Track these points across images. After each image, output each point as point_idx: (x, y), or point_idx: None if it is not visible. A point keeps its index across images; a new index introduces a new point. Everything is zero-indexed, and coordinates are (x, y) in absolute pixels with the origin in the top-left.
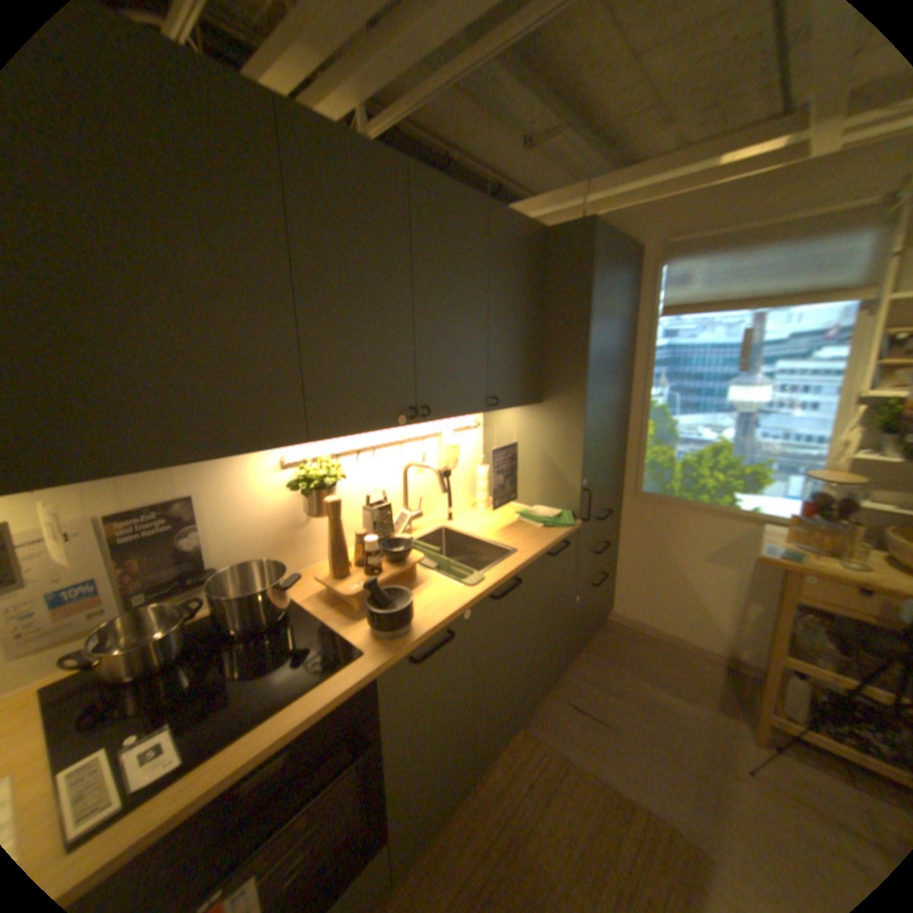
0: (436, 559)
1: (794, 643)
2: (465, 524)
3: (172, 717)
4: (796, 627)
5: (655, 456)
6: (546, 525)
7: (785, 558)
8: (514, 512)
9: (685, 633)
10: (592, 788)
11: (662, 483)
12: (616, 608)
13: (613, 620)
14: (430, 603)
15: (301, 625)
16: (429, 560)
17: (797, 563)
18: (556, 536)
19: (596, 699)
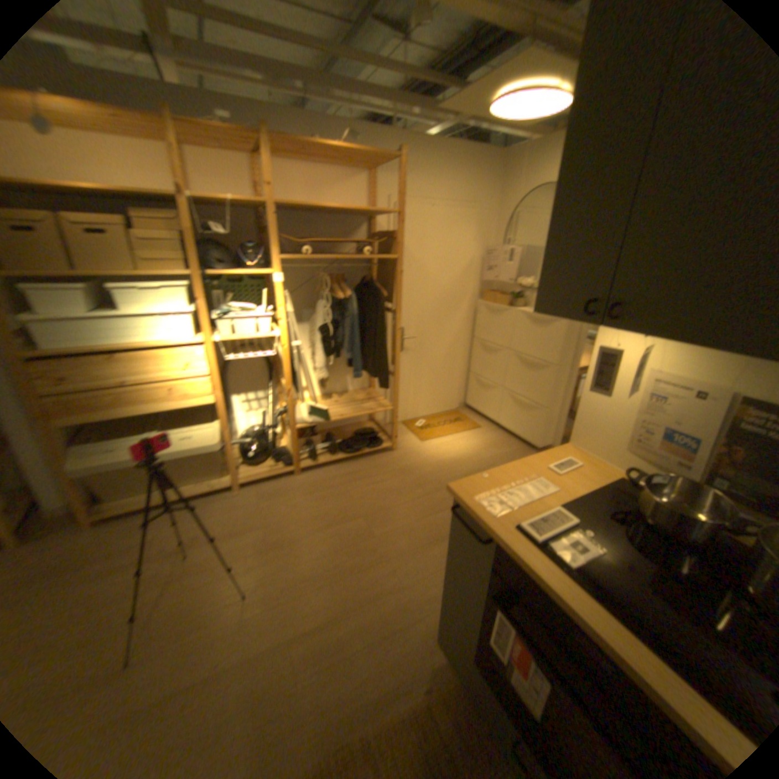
0: None
1: None
2: None
3: (621, 555)
4: None
5: None
6: None
7: None
8: None
9: None
10: None
11: None
12: None
13: None
14: None
15: None
16: None
17: None
18: None
19: None
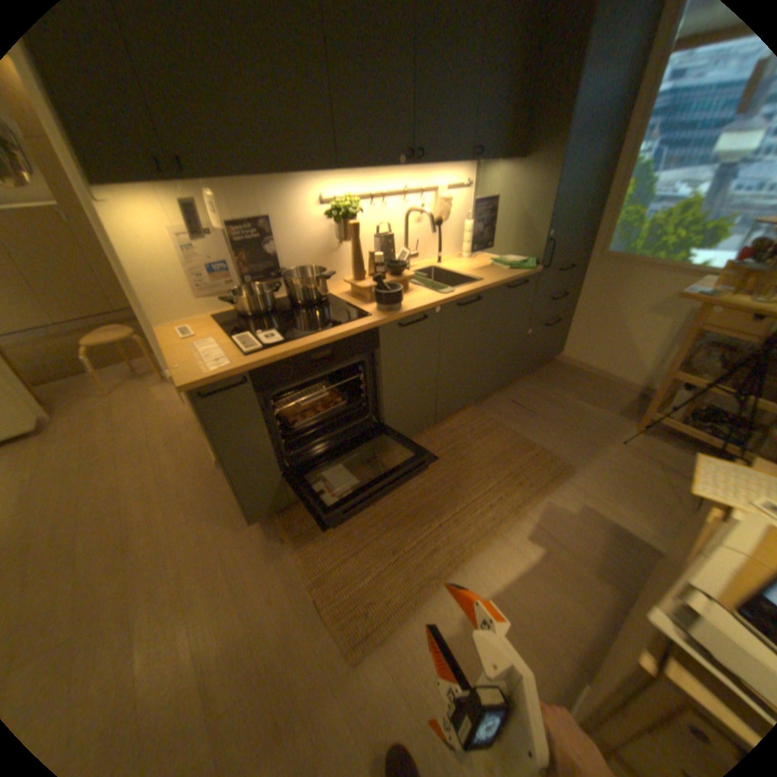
0: (422, 283)
1: (689, 364)
2: (448, 266)
3: (274, 329)
4: (696, 354)
5: (626, 216)
6: (511, 269)
7: (701, 294)
8: (489, 260)
9: (613, 369)
10: (510, 435)
11: (626, 242)
12: (564, 351)
13: (559, 360)
14: (414, 300)
15: (335, 304)
16: (418, 284)
17: (710, 296)
18: (516, 275)
19: (529, 399)
